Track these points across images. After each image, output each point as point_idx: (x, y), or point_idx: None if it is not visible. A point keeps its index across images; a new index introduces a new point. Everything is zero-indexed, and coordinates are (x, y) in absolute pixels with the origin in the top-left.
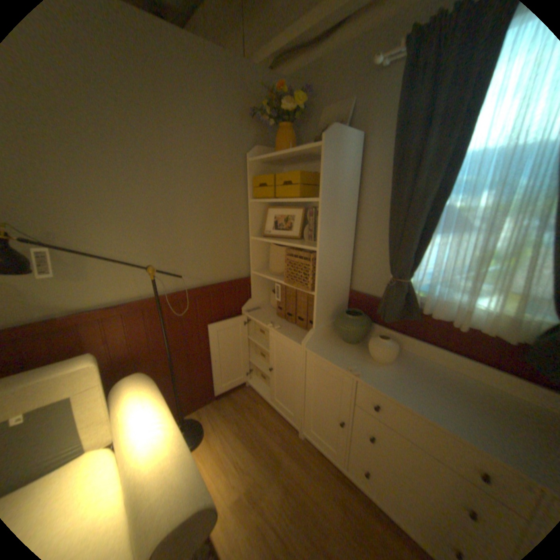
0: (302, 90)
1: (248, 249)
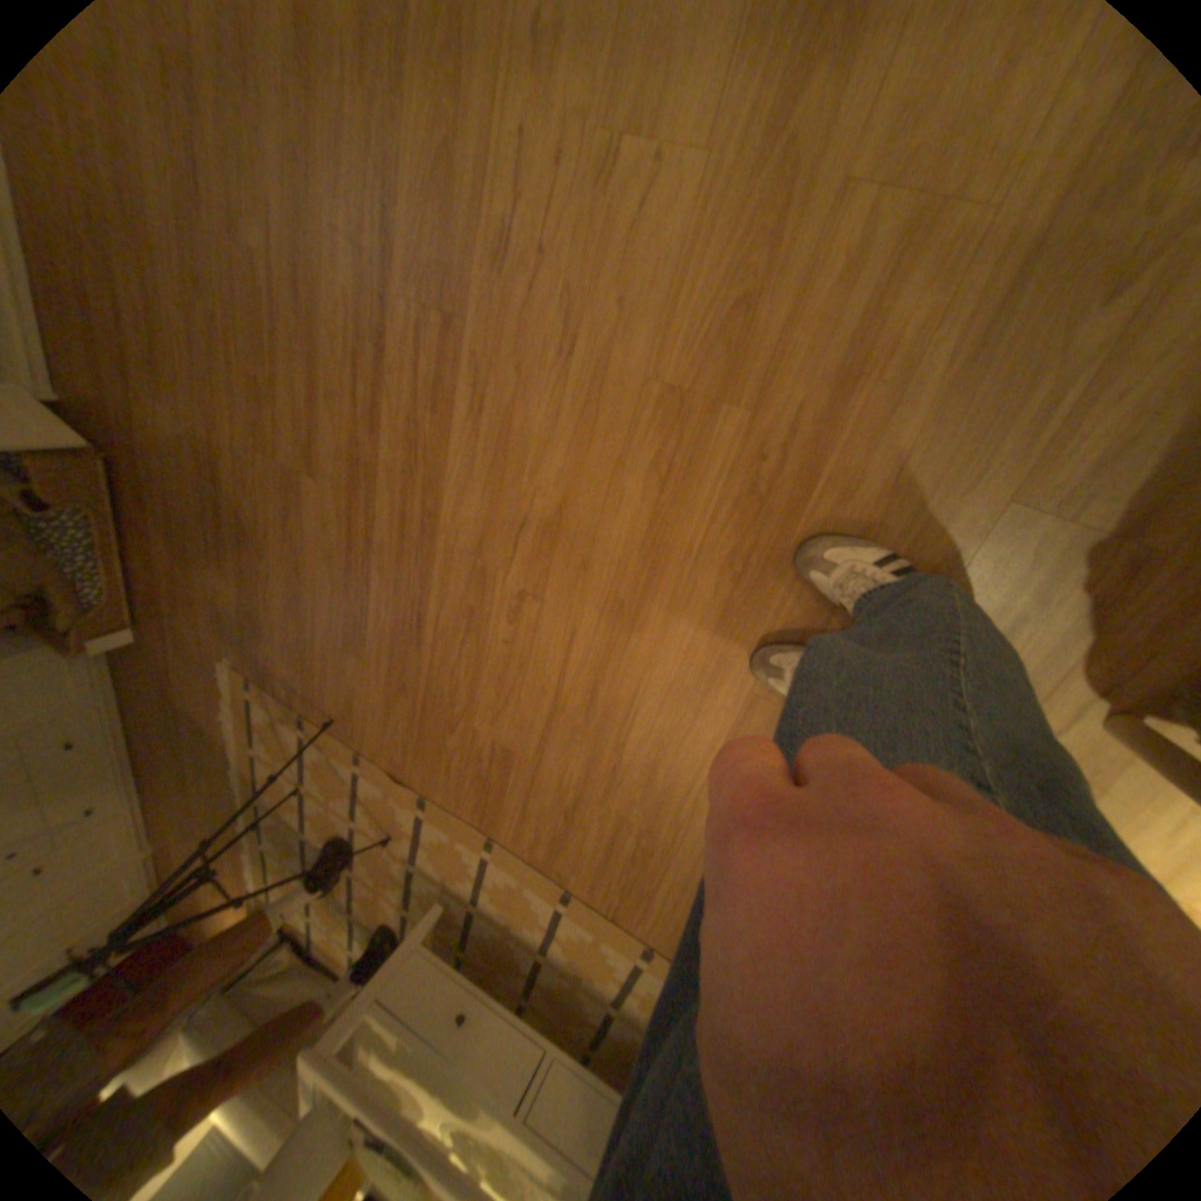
0: None
1: None
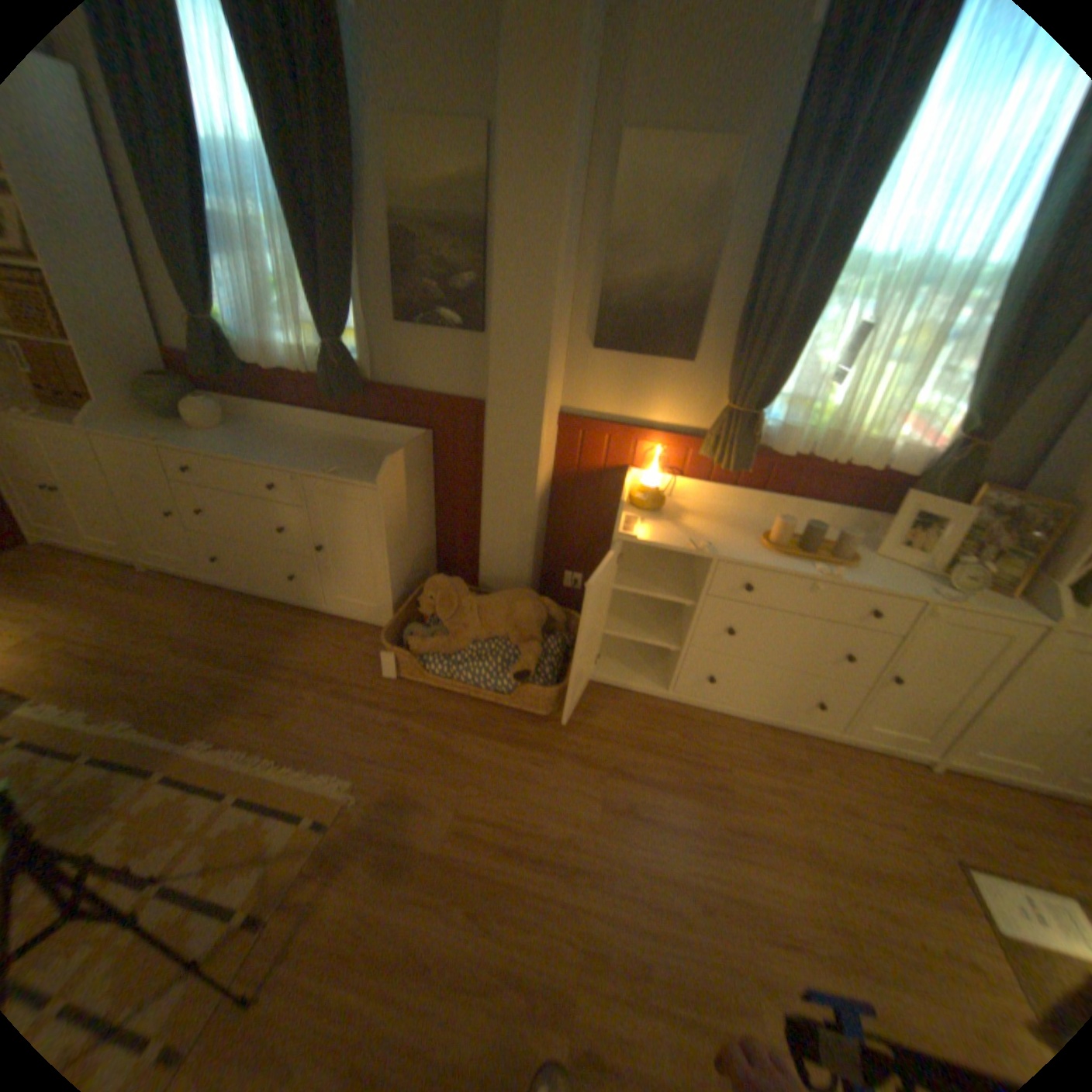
0: None
1: None
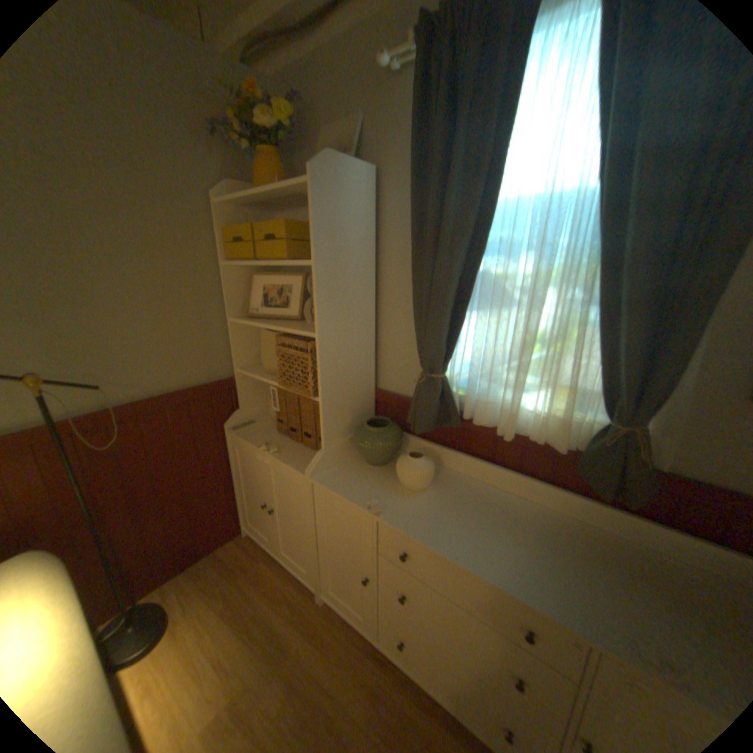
0: (286, 97)
1: (227, 336)
